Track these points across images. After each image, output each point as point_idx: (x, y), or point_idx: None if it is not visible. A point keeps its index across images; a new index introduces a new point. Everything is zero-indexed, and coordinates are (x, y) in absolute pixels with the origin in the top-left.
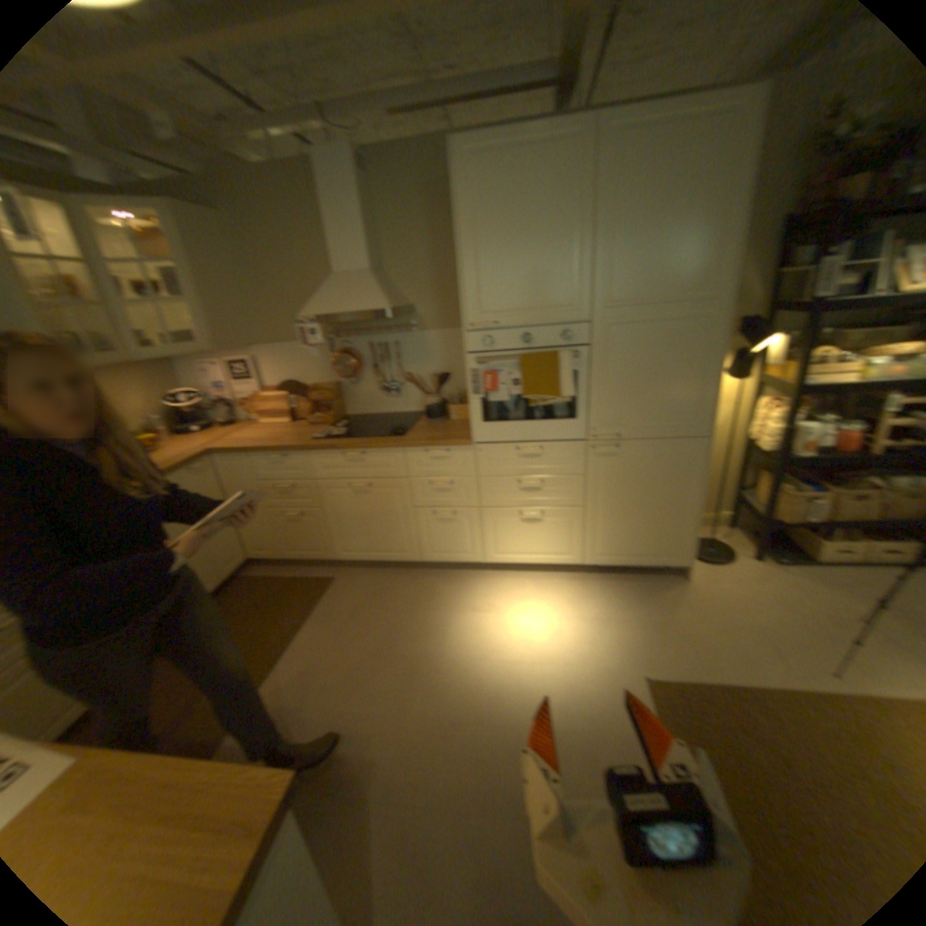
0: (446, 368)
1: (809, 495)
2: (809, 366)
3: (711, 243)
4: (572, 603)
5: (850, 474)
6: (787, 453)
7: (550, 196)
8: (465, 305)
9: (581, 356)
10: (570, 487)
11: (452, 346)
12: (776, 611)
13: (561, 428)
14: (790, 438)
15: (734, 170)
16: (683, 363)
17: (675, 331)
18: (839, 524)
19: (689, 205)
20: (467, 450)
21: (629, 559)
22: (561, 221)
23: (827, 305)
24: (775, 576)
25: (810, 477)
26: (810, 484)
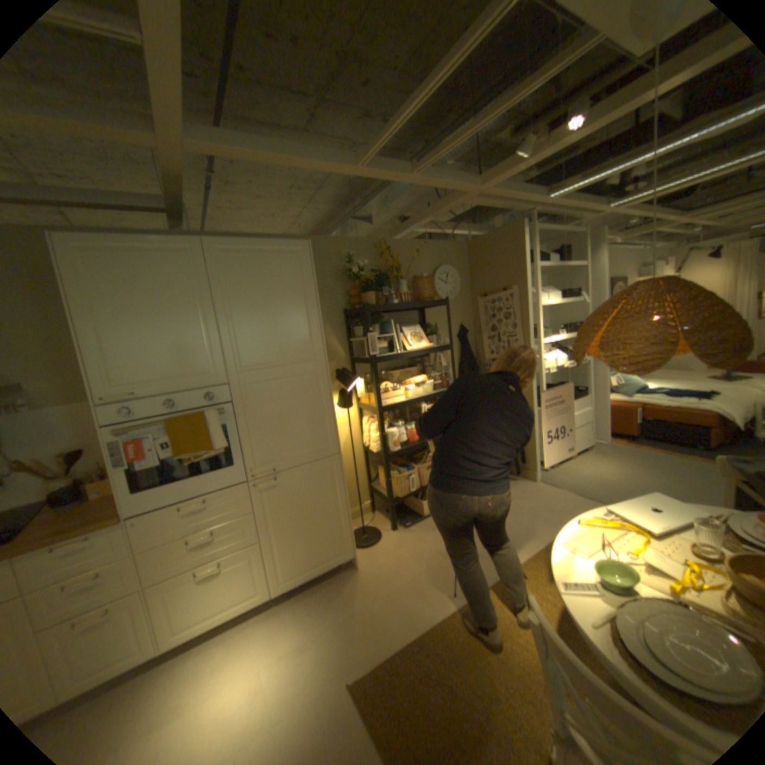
0: (74, 443)
1: (404, 474)
2: (379, 395)
3: (302, 325)
4: (265, 646)
5: (419, 454)
6: (385, 451)
7: (170, 289)
8: (88, 379)
9: (225, 412)
10: (240, 529)
11: (80, 419)
12: (412, 565)
13: (219, 477)
14: (384, 441)
15: (304, 284)
16: (306, 405)
17: (295, 383)
18: (424, 487)
19: (282, 302)
20: (111, 530)
21: (307, 573)
22: (184, 308)
23: (377, 359)
24: (404, 538)
25: (402, 462)
26: (403, 467)
